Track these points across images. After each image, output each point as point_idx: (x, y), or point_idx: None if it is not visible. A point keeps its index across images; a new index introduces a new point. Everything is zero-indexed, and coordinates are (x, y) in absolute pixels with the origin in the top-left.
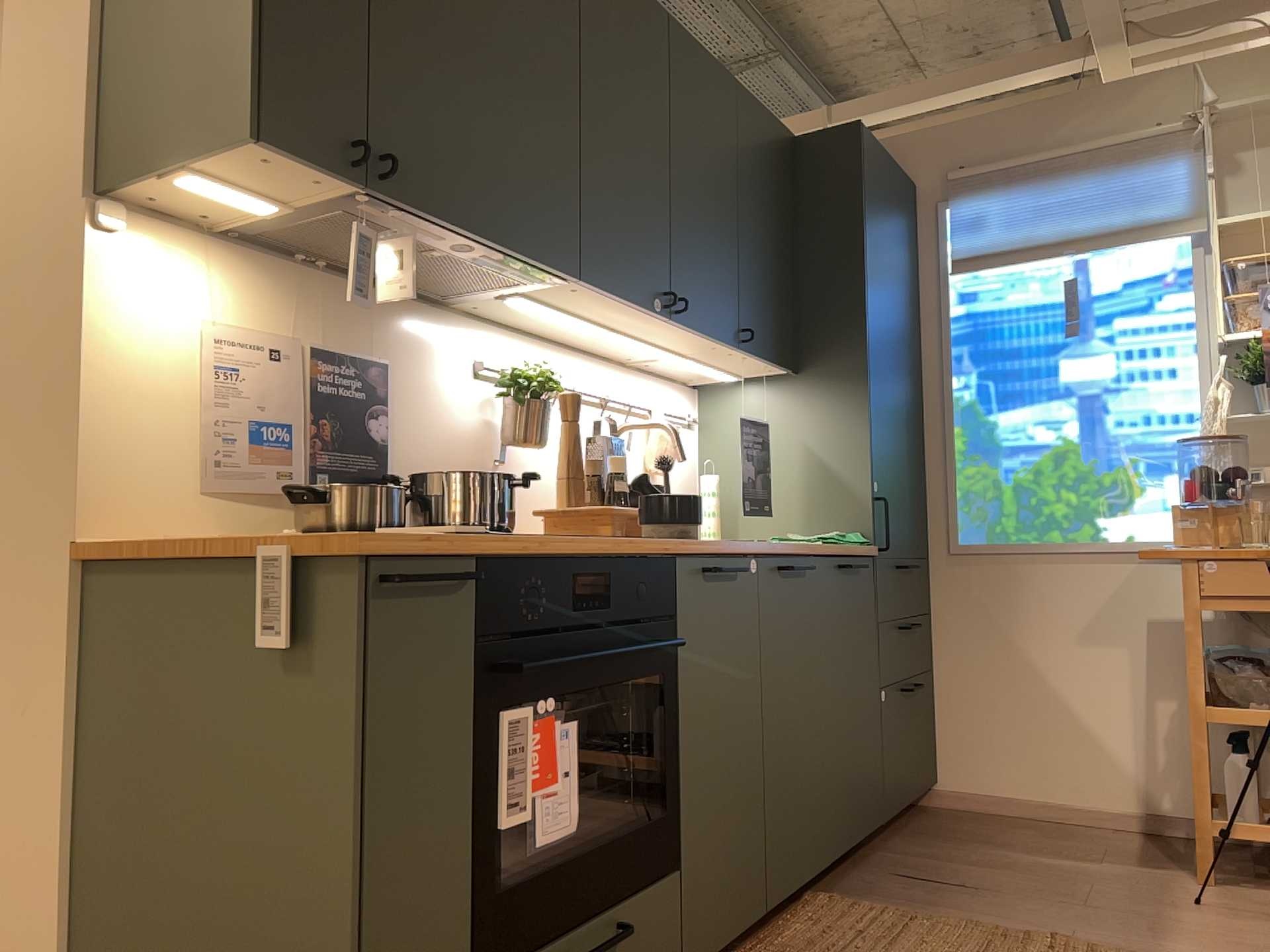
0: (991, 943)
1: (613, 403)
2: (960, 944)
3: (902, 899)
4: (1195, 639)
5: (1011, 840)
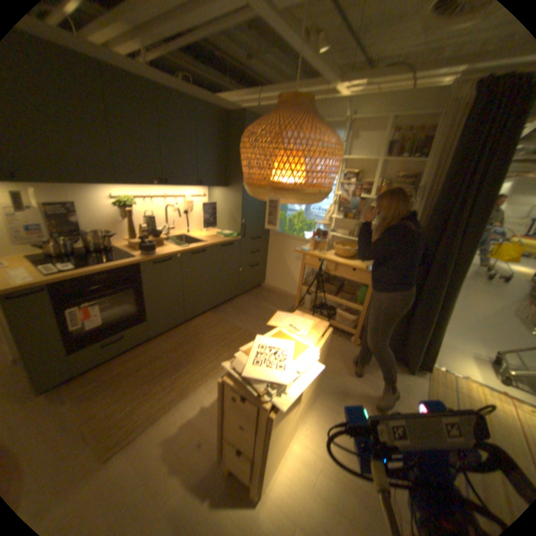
0: (230, 330)
1: (169, 194)
2: (224, 329)
3: (227, 314)
4: (302, 271)
5: (268, 298)
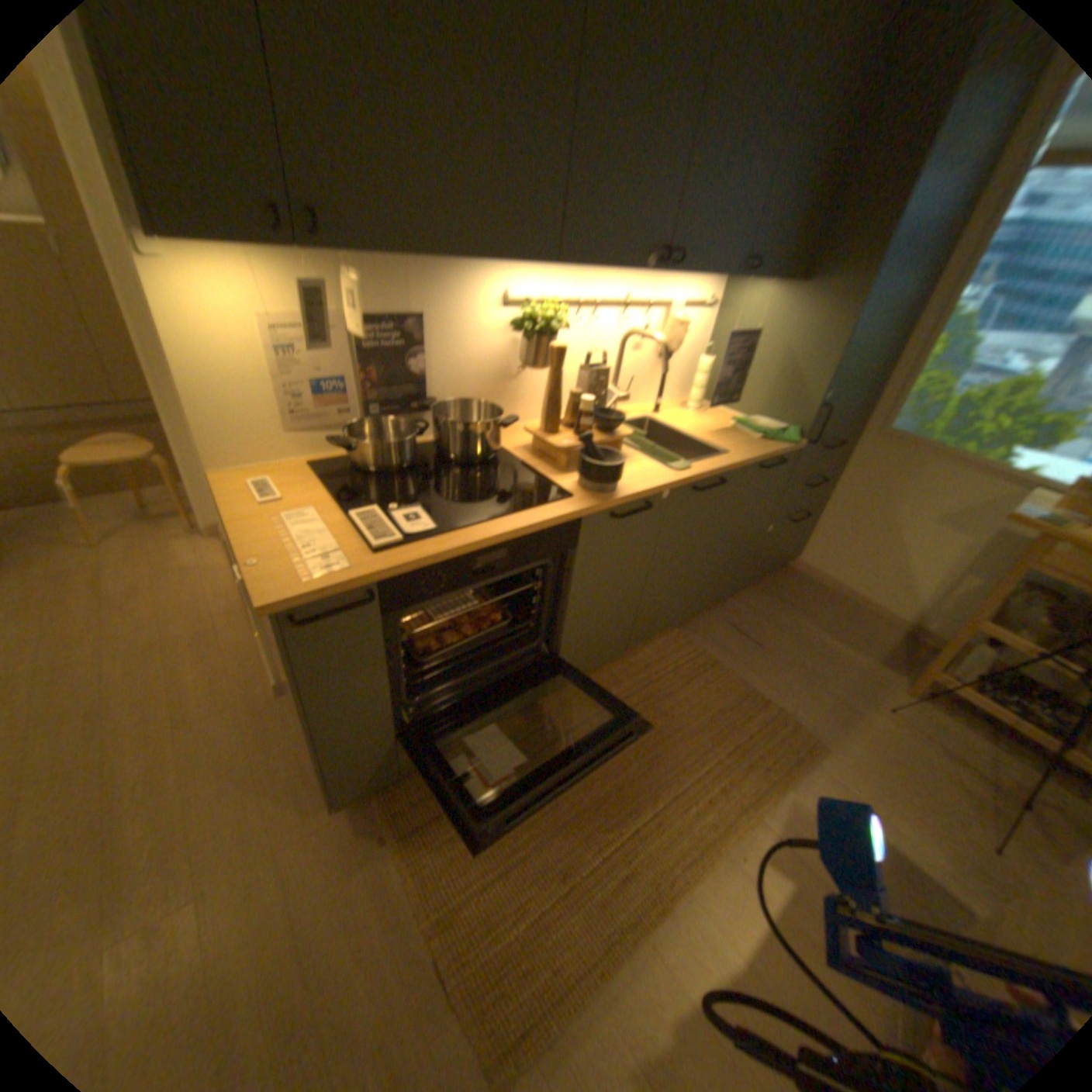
0: (741, 704)
1: (635, 302)
2: (724, 698)
3: (718, 646)
4: (1010, 585)
5: (817, 614)
